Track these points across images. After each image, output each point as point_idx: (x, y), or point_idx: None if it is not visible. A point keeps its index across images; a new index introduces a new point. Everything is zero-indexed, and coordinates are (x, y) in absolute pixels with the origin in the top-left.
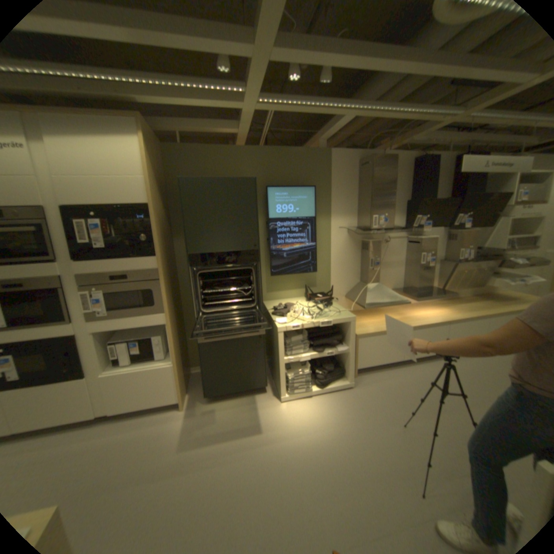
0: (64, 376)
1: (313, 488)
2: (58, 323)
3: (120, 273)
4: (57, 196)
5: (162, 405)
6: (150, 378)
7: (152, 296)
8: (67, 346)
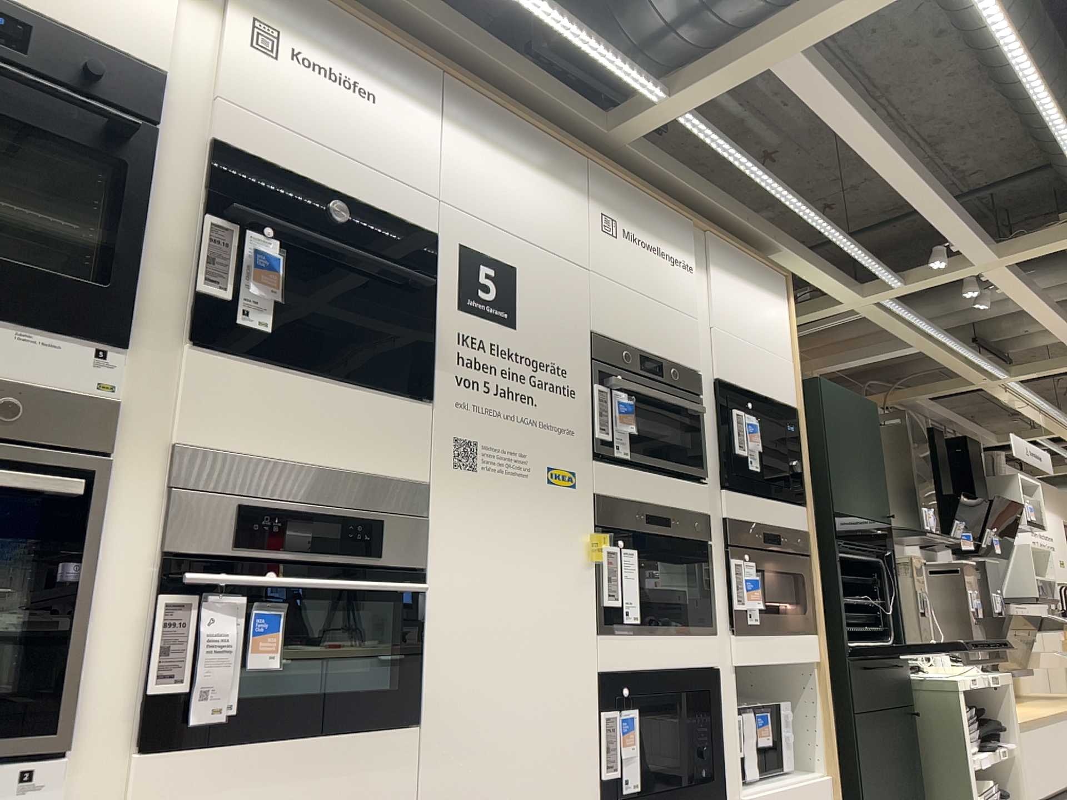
0: (704, 788)
1: None
2: (705, 628)
3: (773, 528)
4: (719, 361)
5: None
6: None
7: (804, 589)
8: (712, 694)
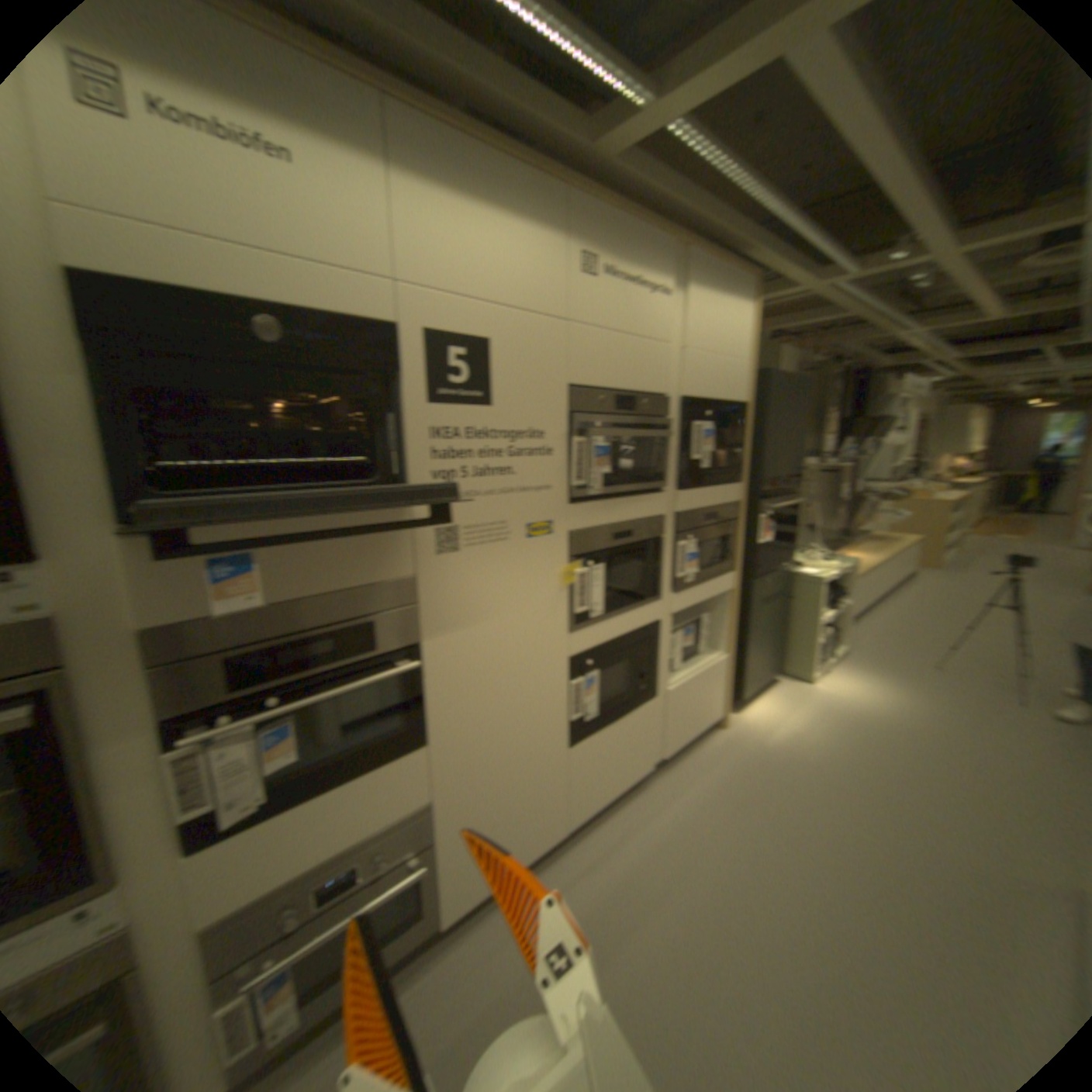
0: (644, 697)
1: (961, 734)
2: (655, 599)
3: (715, 509)
4: (688, 381)
5: (716, 723)
6: (713, 680)
7: (733, 545)
8: (655, 640)
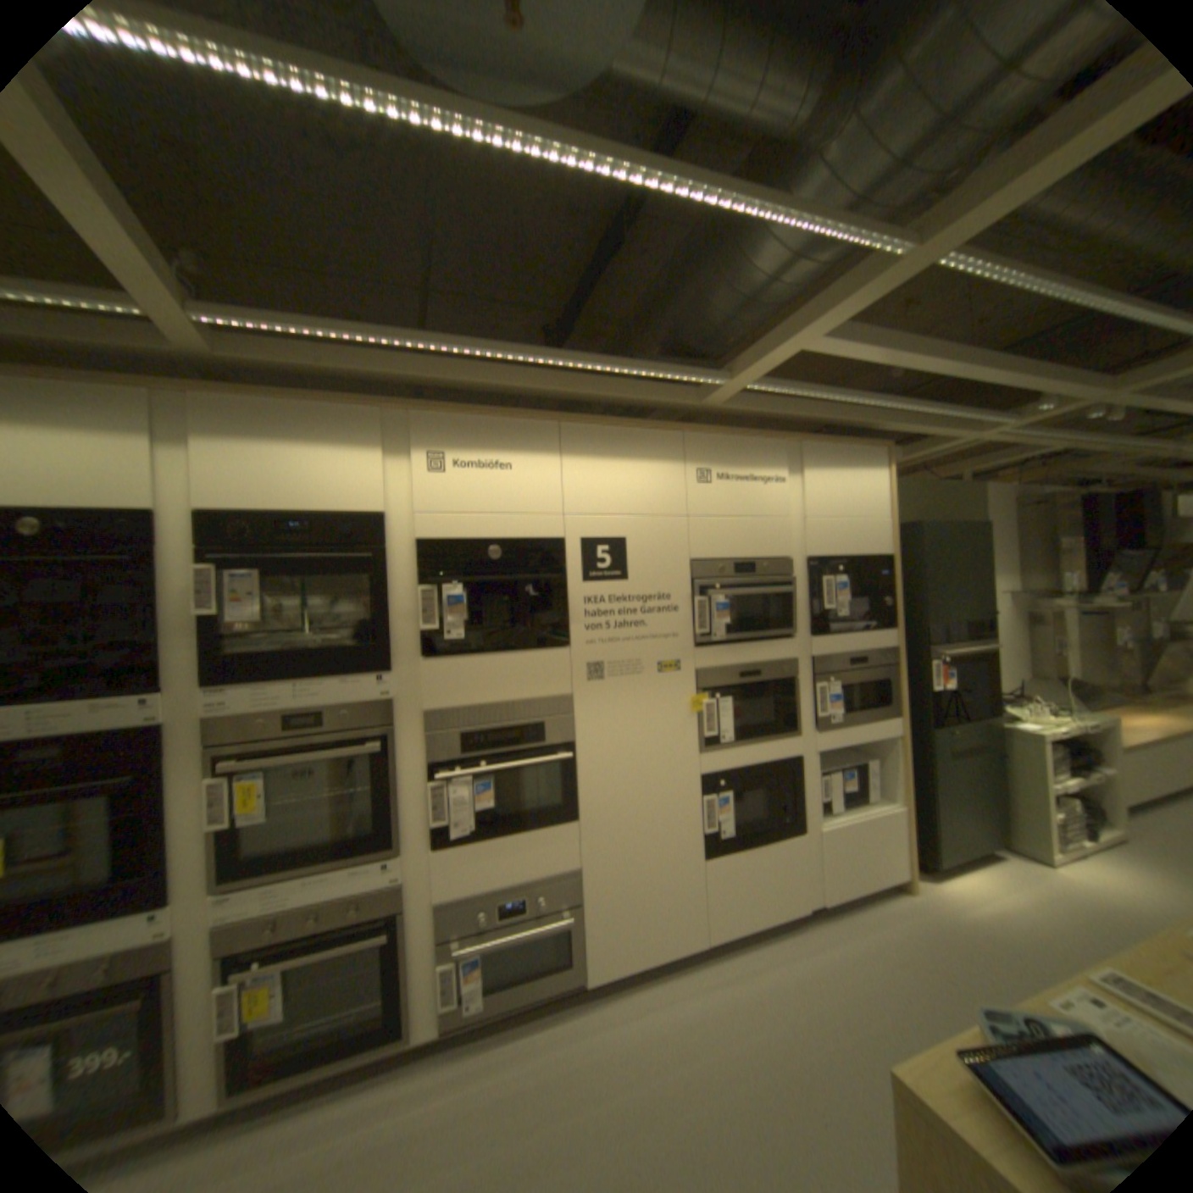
0: (786, 829)
1: None
2: (790, 735)
3: (860, 654)
4: (810, 544)
5: (894, 884)
6: (883, 832)
7: (891, 690)
8: (795, 774)
